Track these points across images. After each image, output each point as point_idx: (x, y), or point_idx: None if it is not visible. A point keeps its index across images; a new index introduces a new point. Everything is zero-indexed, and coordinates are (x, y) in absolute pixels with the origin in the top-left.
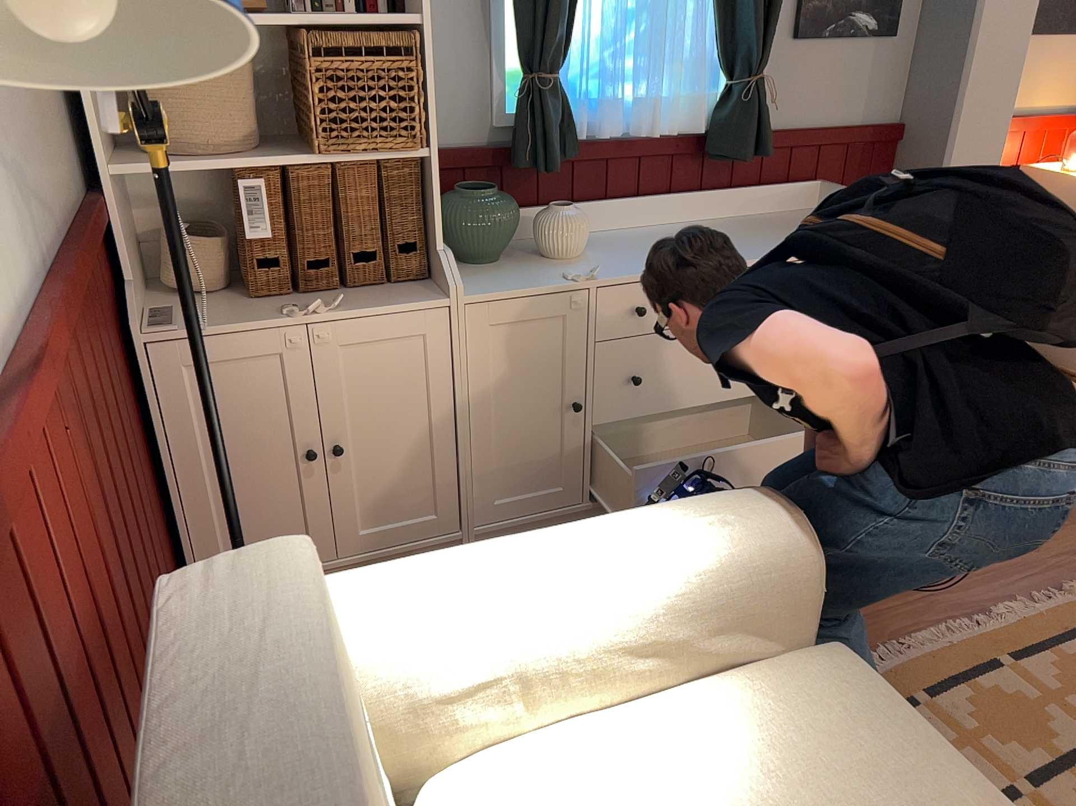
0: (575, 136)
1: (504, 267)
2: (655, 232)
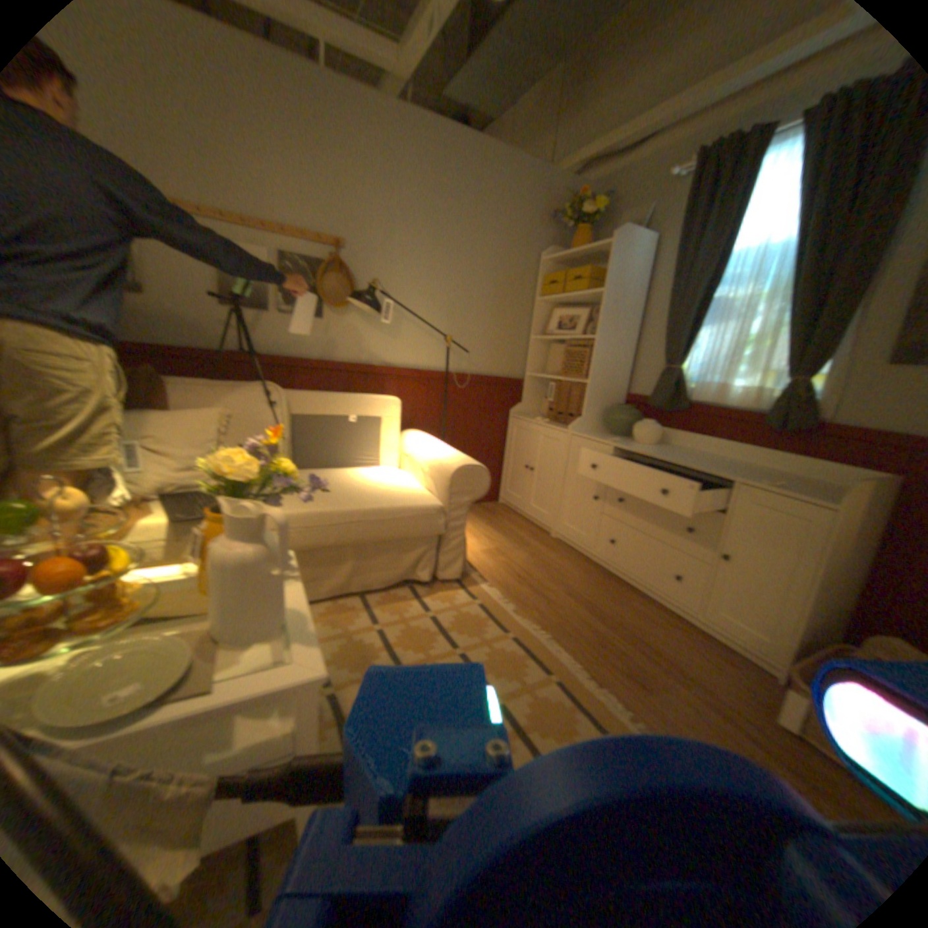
0: (688, 398)
1: (614, 437)
2: (717, 458)
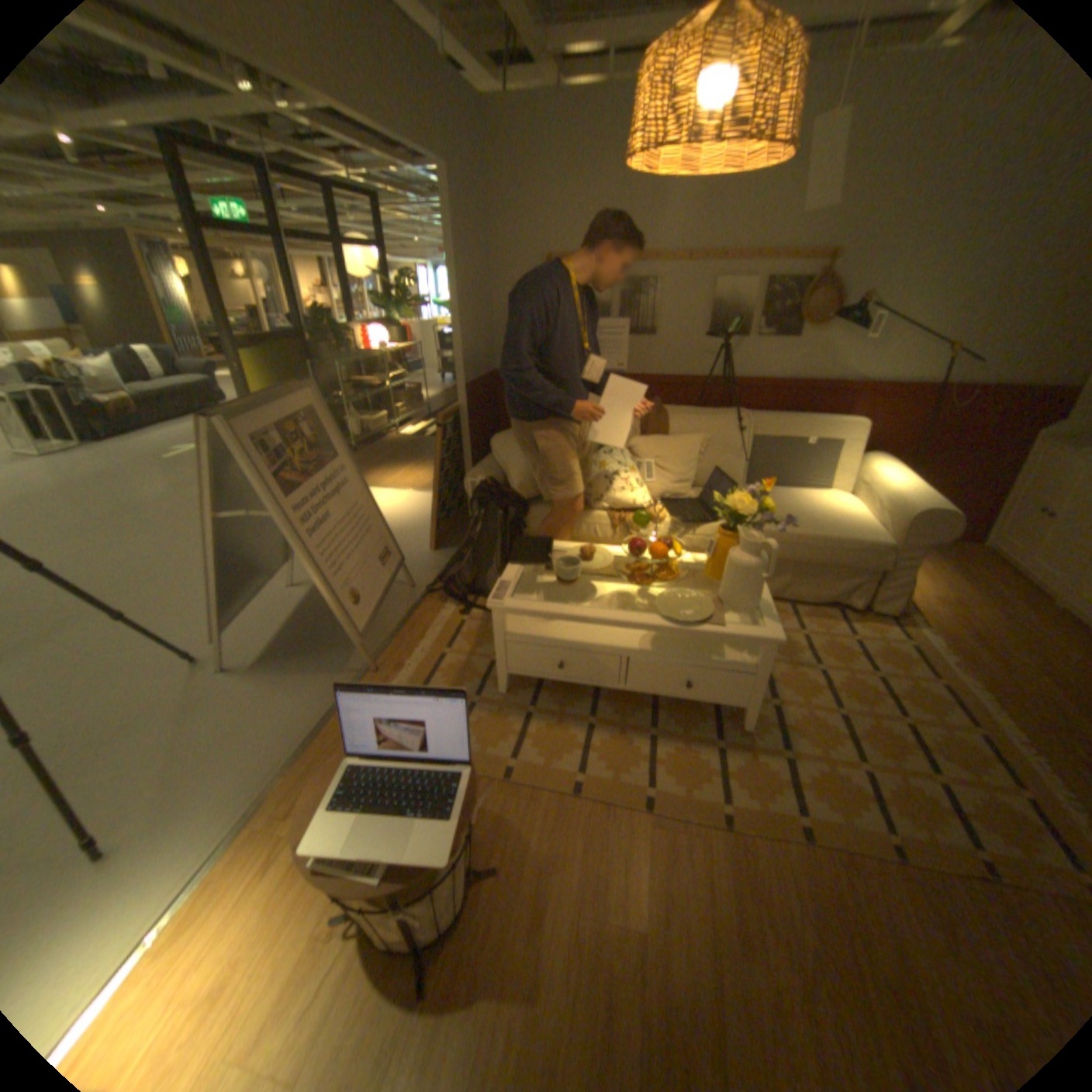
0: None
1: None
2: None
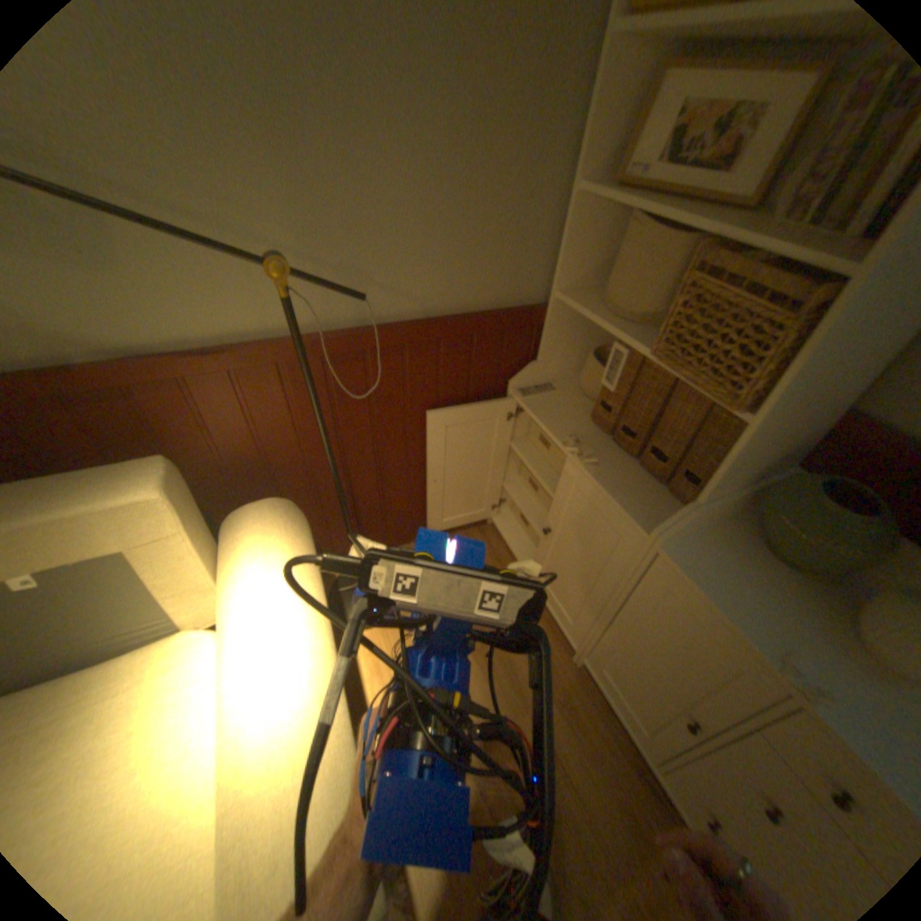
0: None
1: (789, 581)
2: None
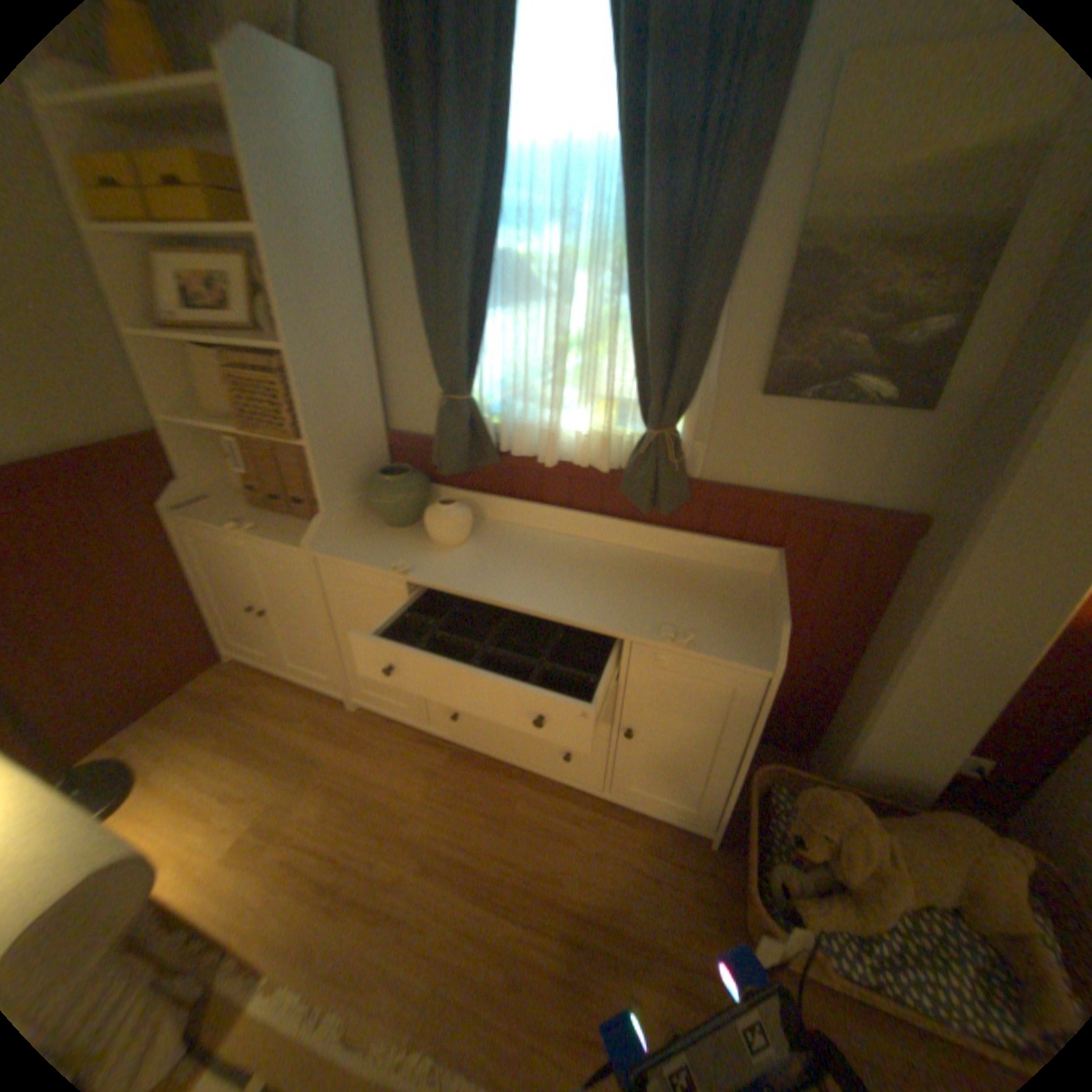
0: (496, 448)
1: (396, 535)
2: (563, 543)
